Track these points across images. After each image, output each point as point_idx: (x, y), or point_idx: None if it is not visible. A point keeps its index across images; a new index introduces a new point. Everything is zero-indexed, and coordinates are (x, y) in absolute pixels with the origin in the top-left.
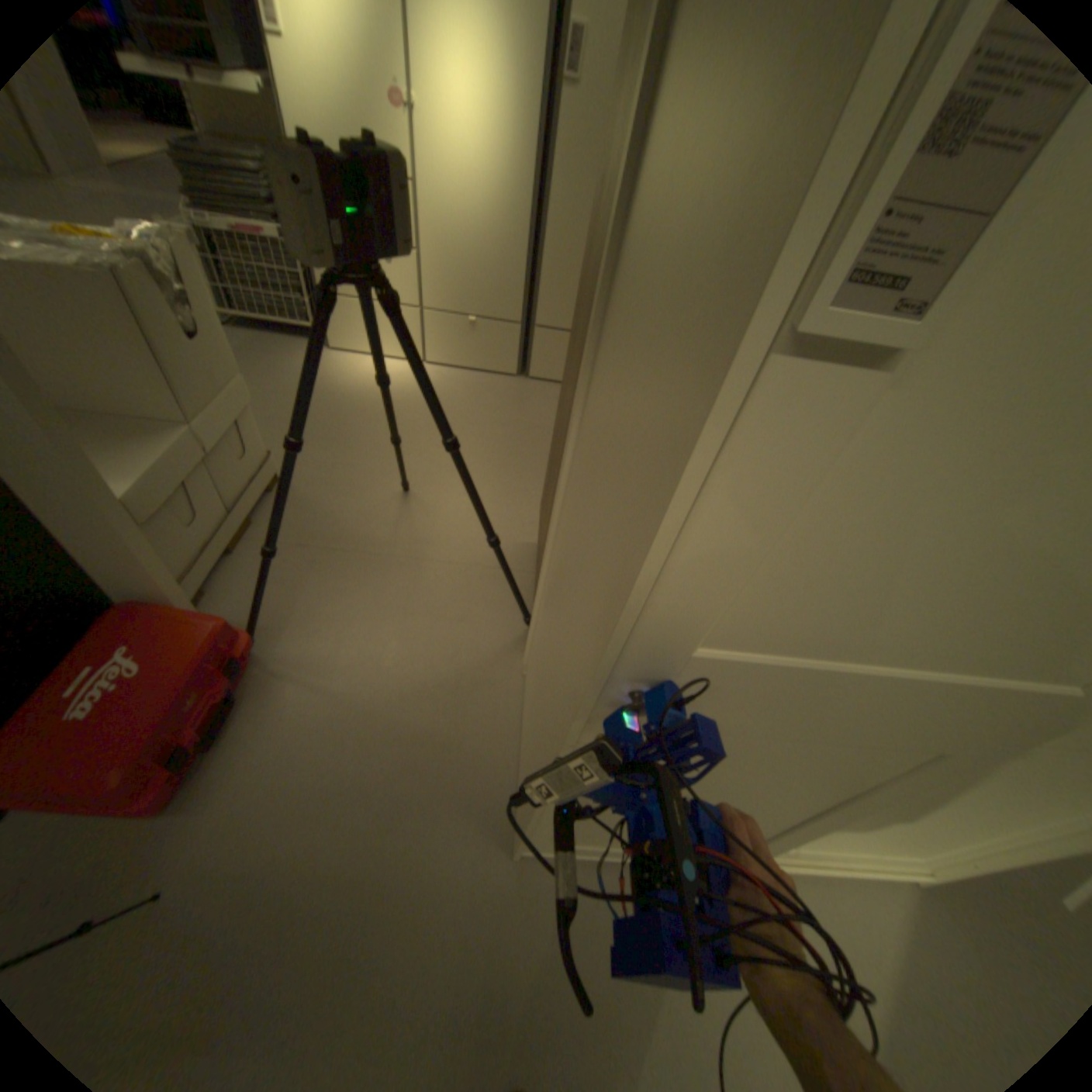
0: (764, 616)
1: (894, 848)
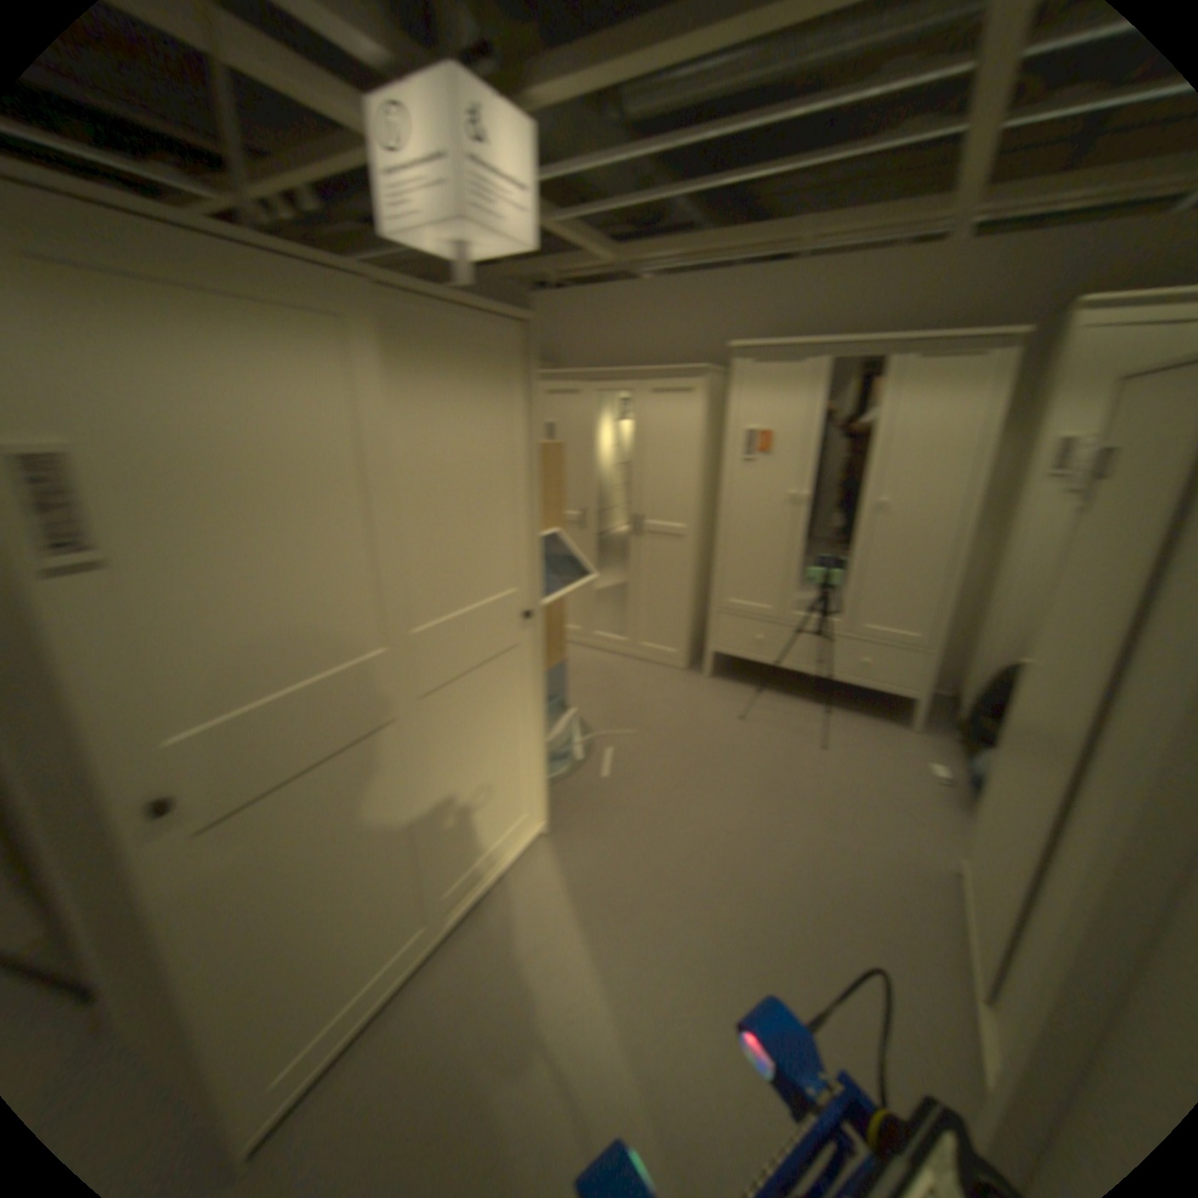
0: (198, 691)
1: (501, 818)
